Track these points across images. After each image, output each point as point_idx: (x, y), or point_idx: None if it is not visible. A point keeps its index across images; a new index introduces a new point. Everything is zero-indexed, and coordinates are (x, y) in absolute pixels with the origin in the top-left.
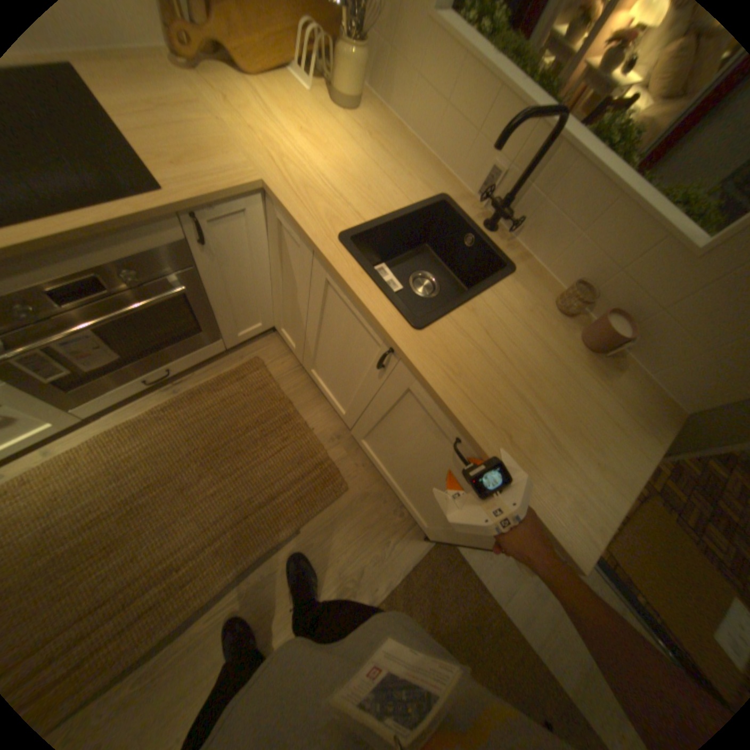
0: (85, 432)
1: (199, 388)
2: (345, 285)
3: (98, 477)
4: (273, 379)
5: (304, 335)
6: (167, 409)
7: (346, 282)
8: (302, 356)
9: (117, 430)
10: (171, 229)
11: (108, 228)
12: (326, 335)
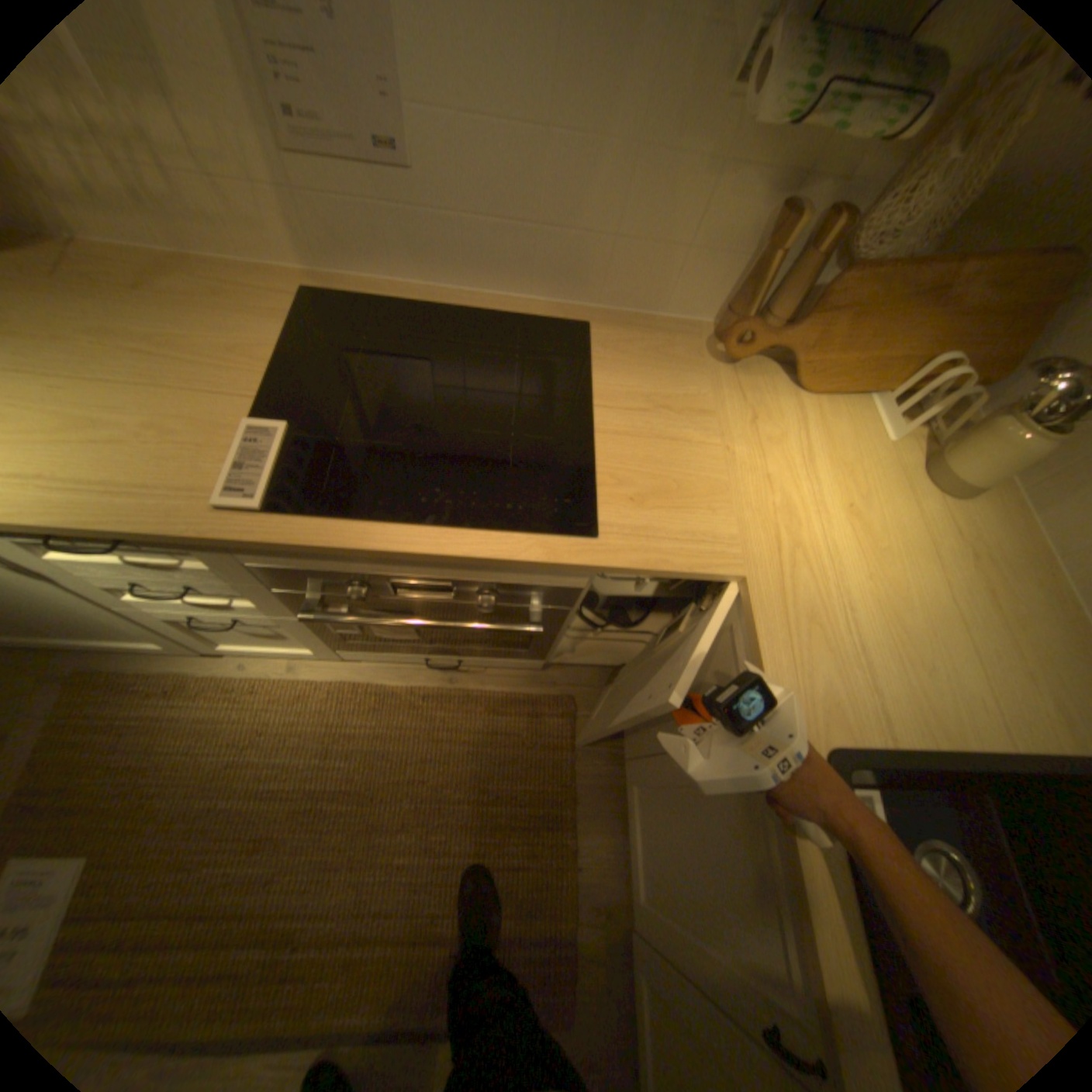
0: (338, 670)
1: (480, 695)
2: (795, 860)
3: (312, 738)
4: (574, 747)
5: (658, 752)
6: (429, 699)
7: (803, 865)
8: (634, 757)
9: (366, 691)
10: (575, 577)
11: (502, 565)
12: (694, 806)
